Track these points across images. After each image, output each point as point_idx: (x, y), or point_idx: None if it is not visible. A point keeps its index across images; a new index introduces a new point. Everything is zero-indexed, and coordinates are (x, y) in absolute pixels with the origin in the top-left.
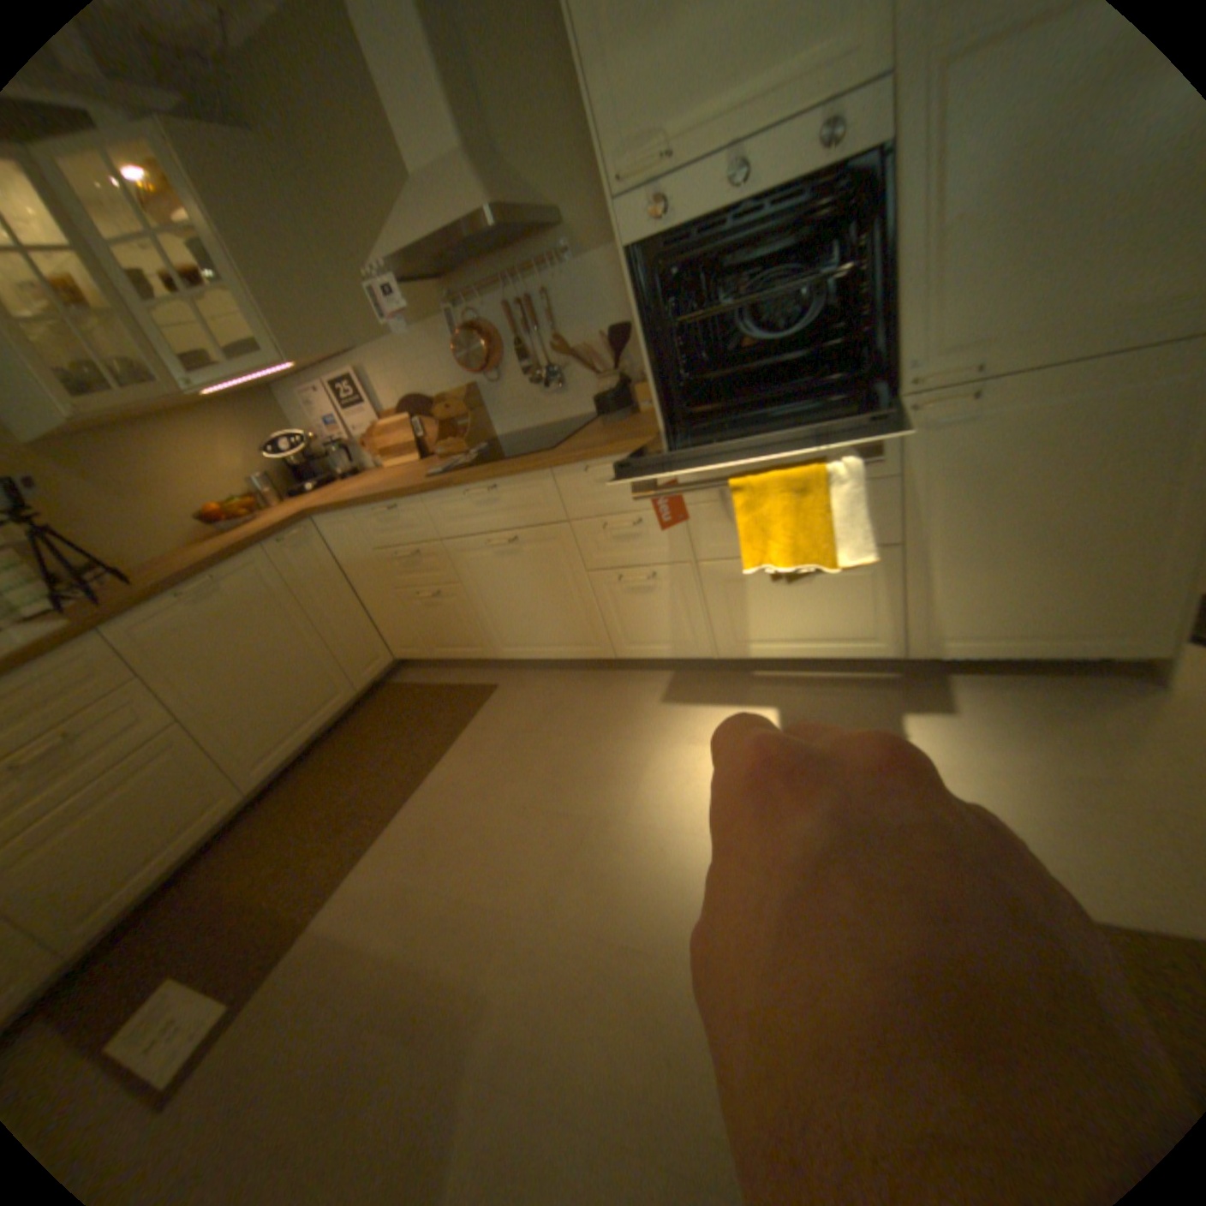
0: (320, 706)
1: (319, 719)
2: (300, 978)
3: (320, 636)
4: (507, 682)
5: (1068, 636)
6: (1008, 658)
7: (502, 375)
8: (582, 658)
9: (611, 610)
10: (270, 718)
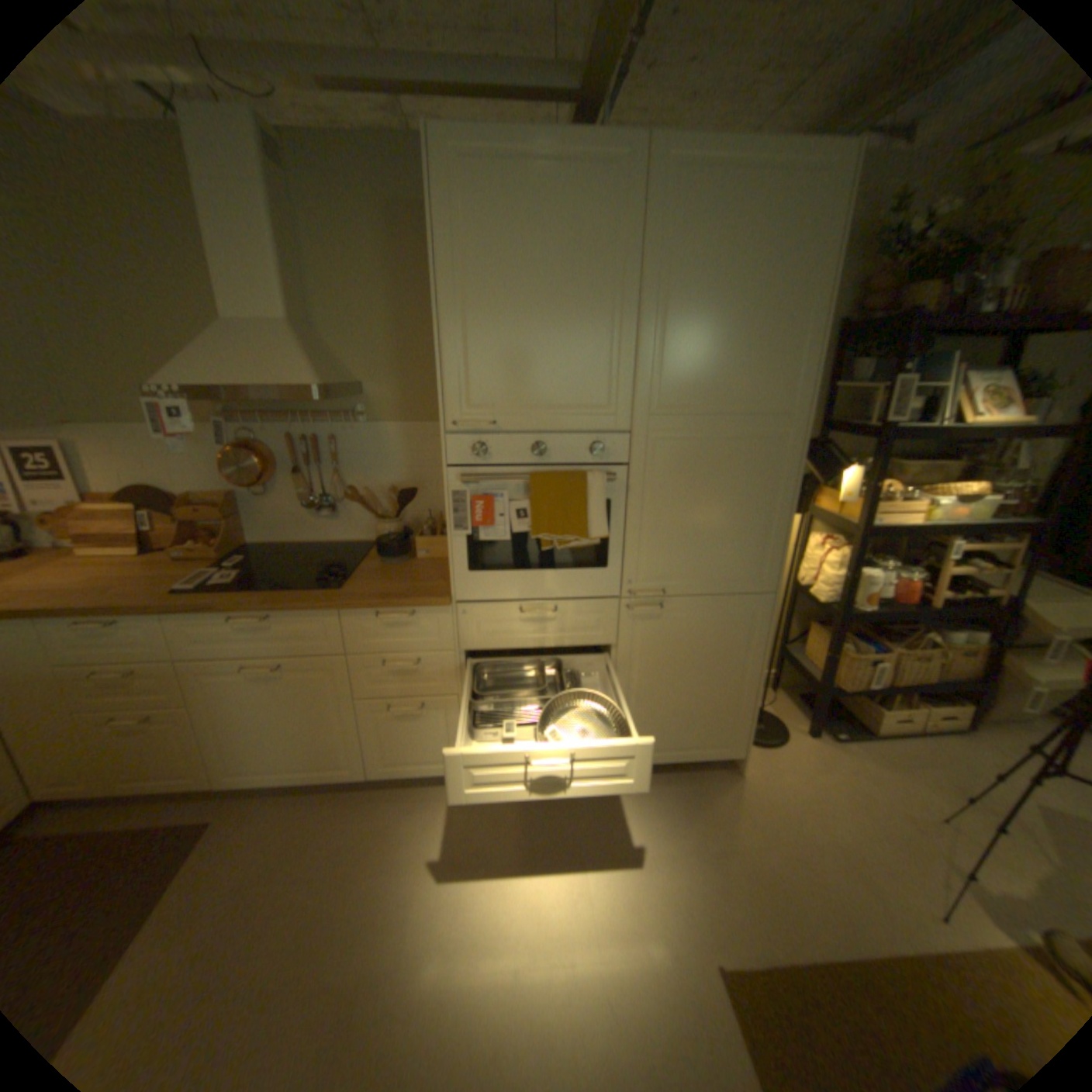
0: None
1: None
2: None
3: None
4: (224, 818)
5: (698, 748)
6: (667, 764)
7: (270, 492)
8: (328, 783)
9: (373, 736)
10: None
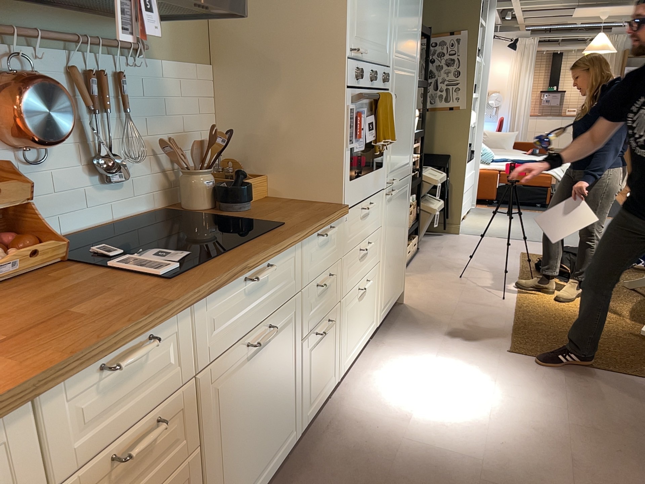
0: None
1: None
2: None
3: None
4: None
5: (396, 291)
6: (389, 309)
7: (45, 158)
8: (281, 460)
9: (306, 376)
10: None
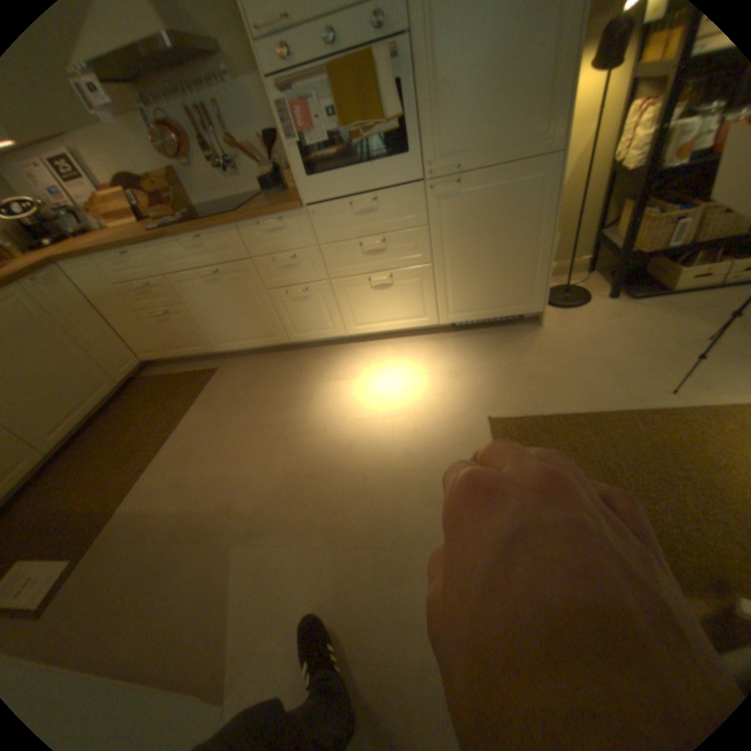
0: (90, 395)
1: (92, 403)
2: (118, 536)
3: (80, 348)
4: (223, 366)
5: (504, 304)
6: (481, 319)
7: (190, 161)
8: (269, 345)
9: (284, 313)
10: (53, 404)
